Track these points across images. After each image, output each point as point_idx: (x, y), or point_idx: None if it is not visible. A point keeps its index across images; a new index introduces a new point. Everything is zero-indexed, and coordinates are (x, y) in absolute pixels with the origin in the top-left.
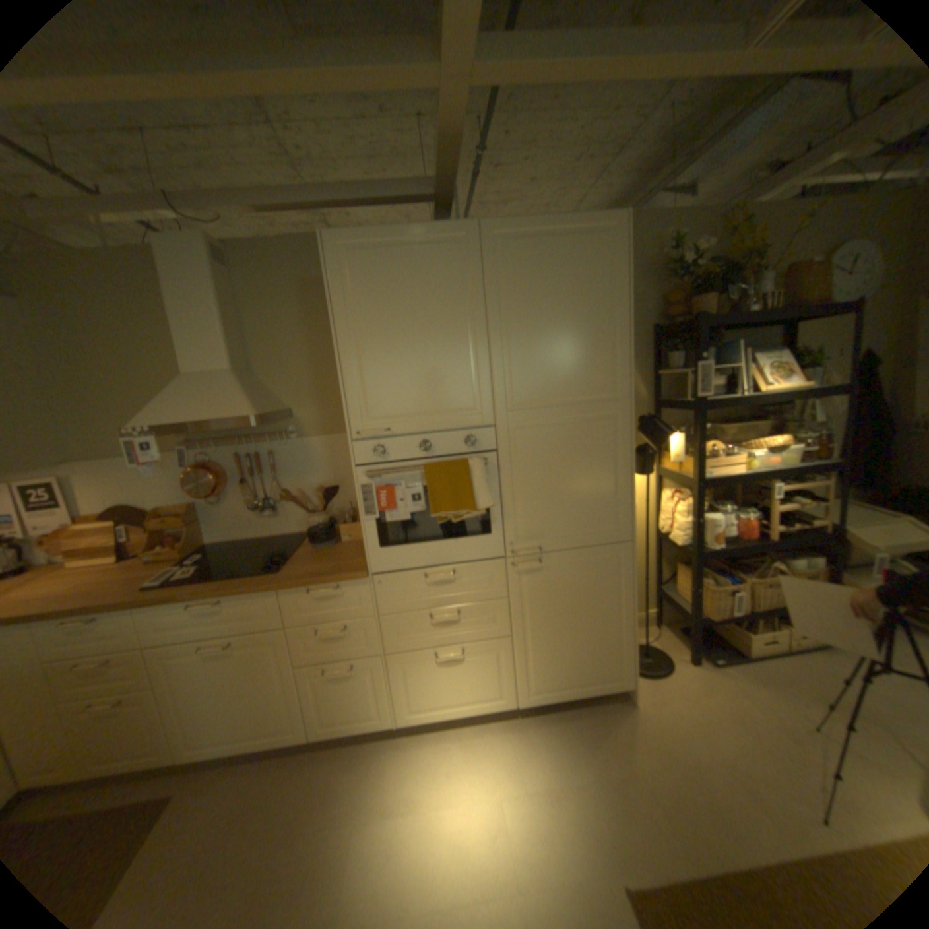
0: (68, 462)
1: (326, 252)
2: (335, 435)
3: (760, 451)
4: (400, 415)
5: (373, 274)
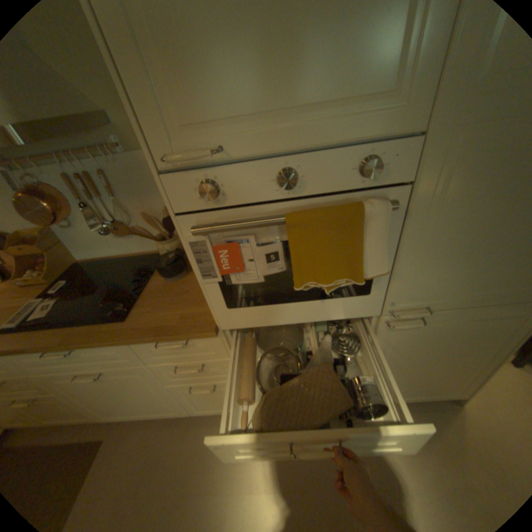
0: None
1: None
2: None
3: None
4: (240, 113)
5: None
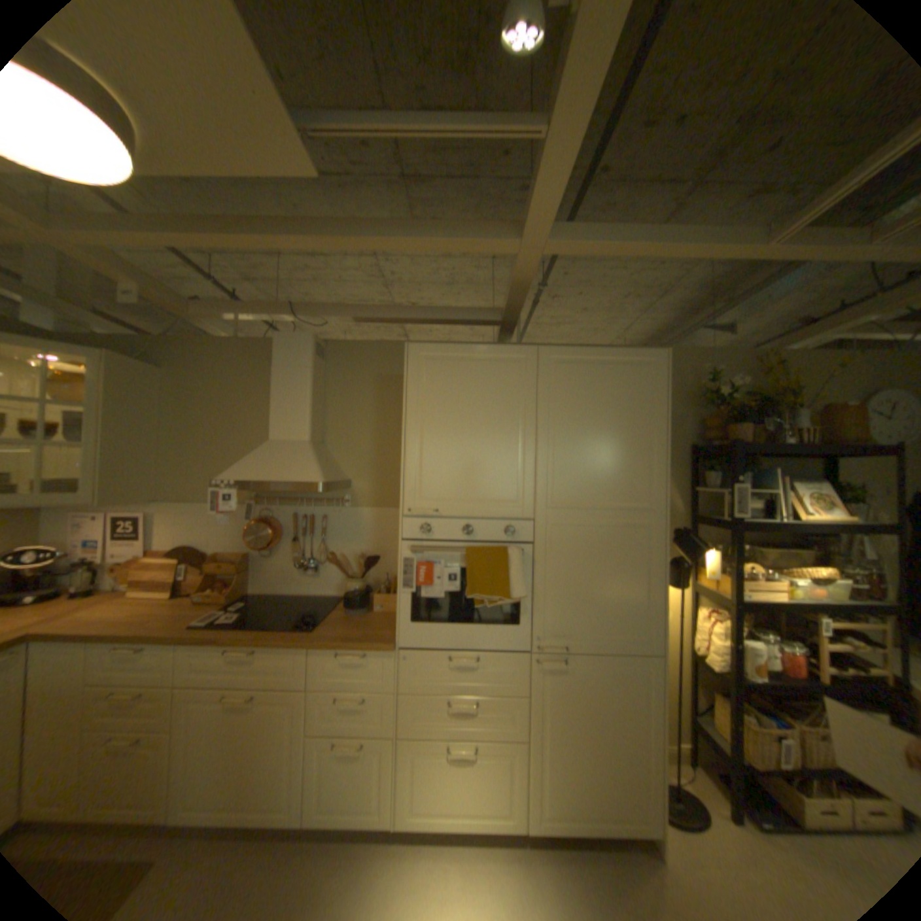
0: (157, 502)
1: (408, 358)
2: (384, 508)
3: (804, 582)
4: (449, 499)
5: (445, 380)
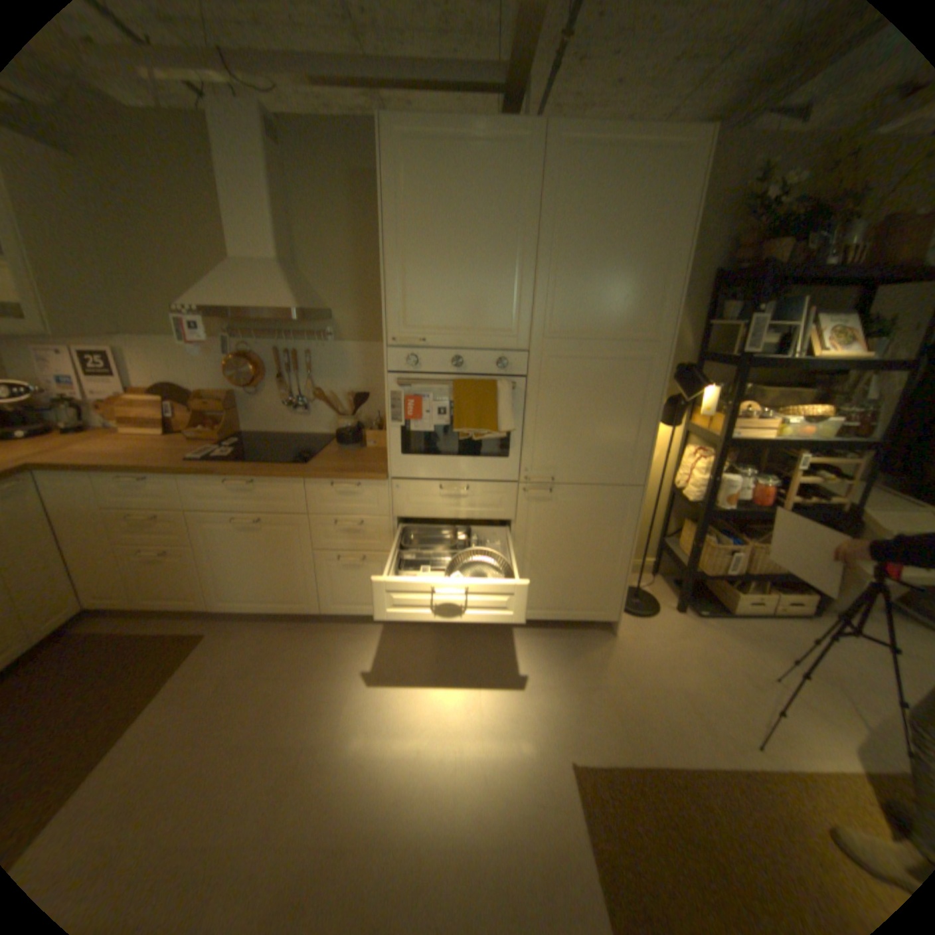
0: (121, 335)
1: (382, 139)
2: (371, 343)
3: (796, 419)
4: (437, 327)
5: (428, 169)
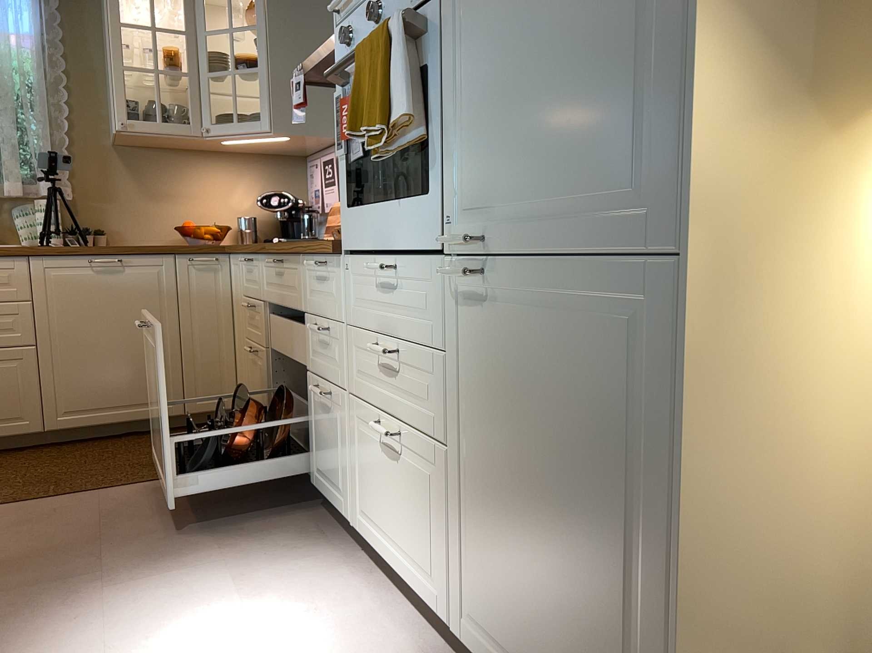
0: None
1: None
2: None
3: None
4: None
5: None
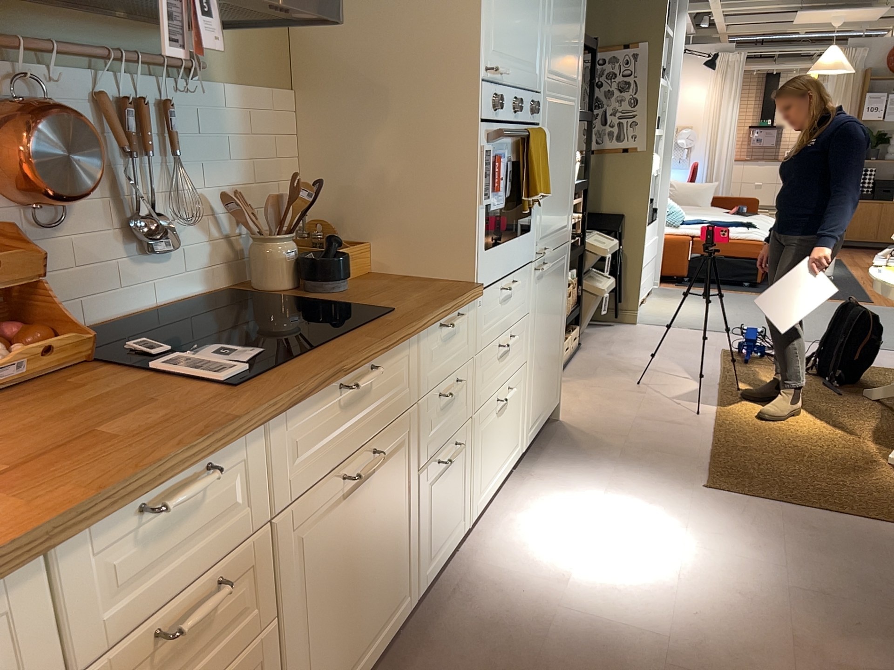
0: None
1: None
2: (256, 87)
3: None
4: (508, 57)
5: None
